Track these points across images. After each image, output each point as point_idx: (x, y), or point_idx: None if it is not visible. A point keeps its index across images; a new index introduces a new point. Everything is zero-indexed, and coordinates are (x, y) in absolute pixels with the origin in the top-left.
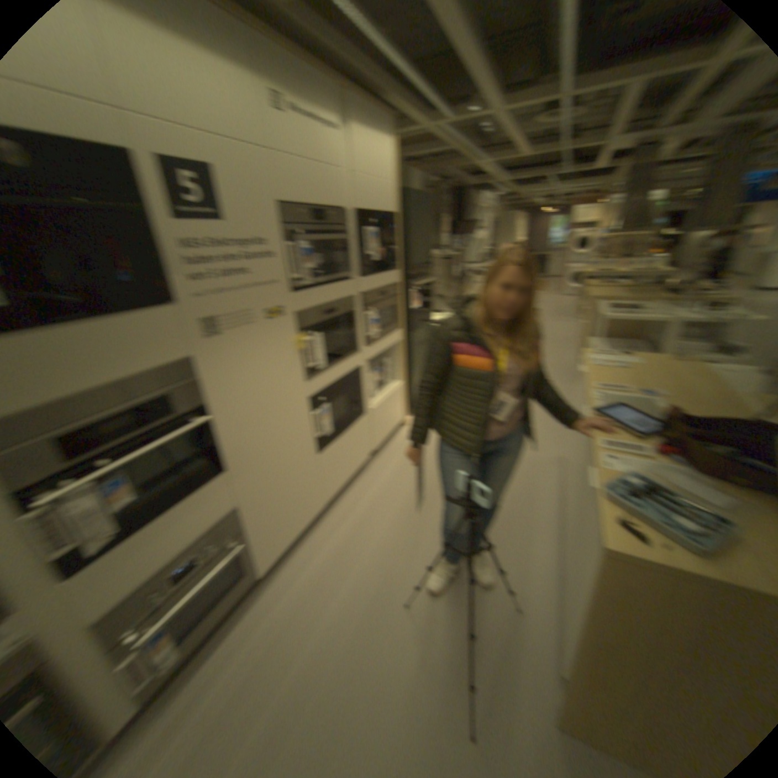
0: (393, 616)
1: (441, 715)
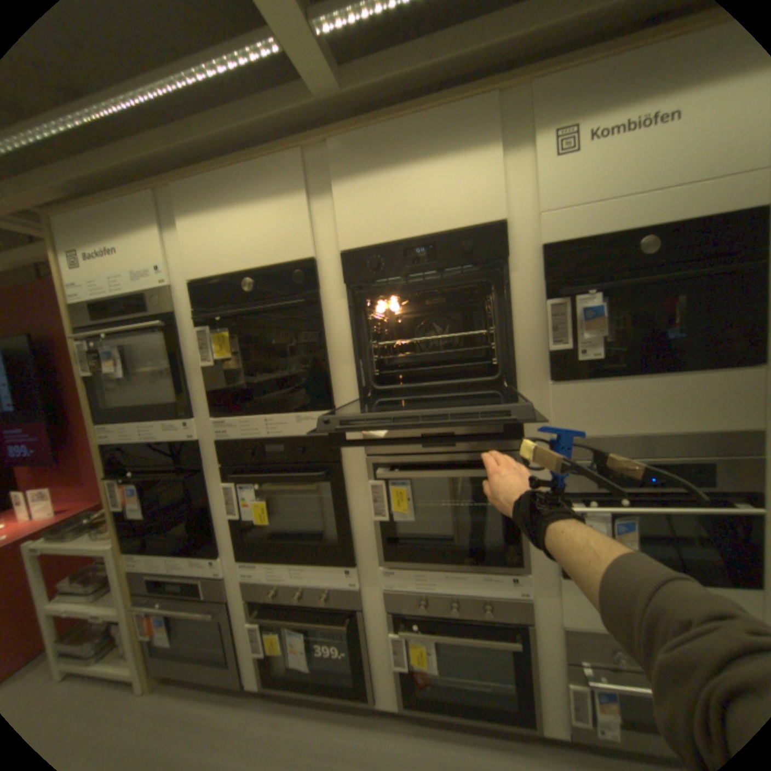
0: None
1: None
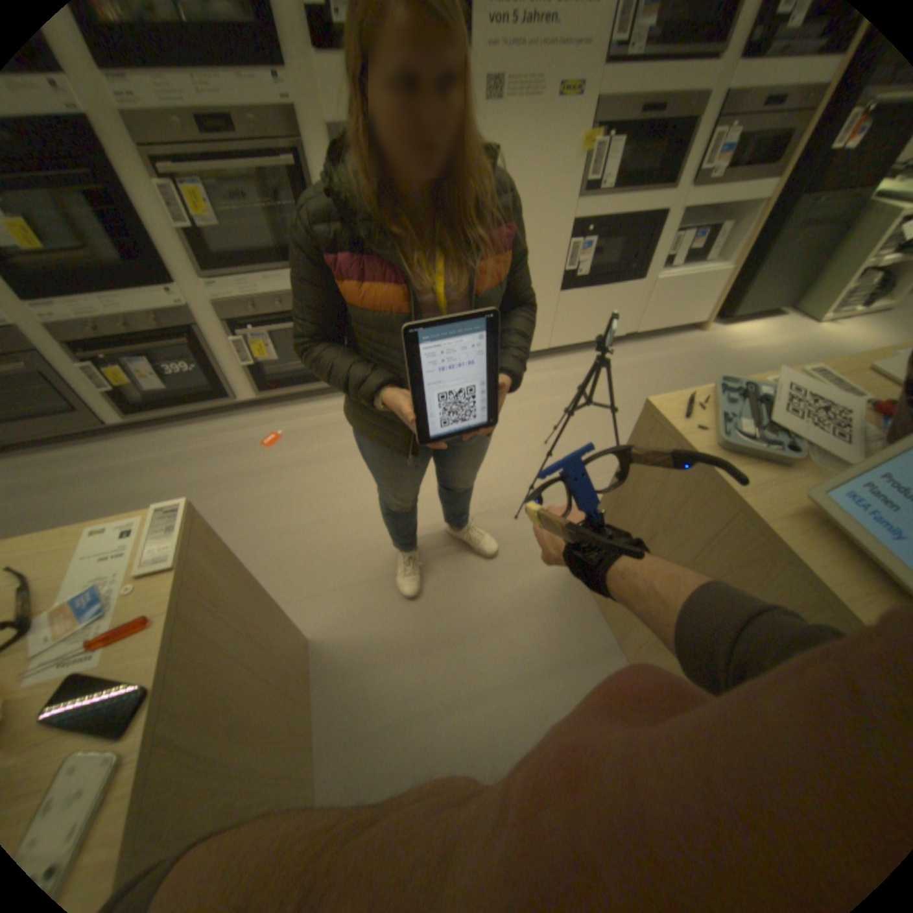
0: (536, 444)
1: (514, 500)
